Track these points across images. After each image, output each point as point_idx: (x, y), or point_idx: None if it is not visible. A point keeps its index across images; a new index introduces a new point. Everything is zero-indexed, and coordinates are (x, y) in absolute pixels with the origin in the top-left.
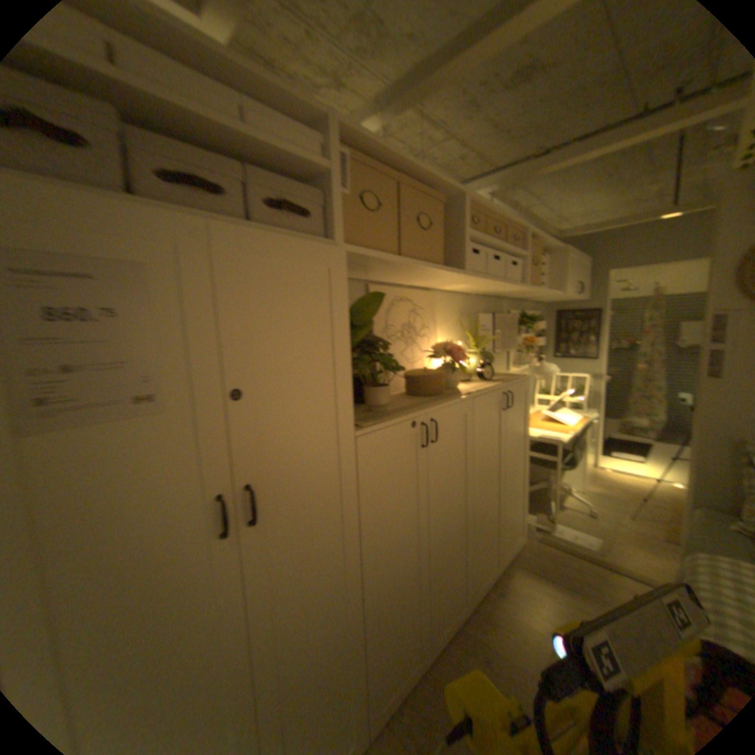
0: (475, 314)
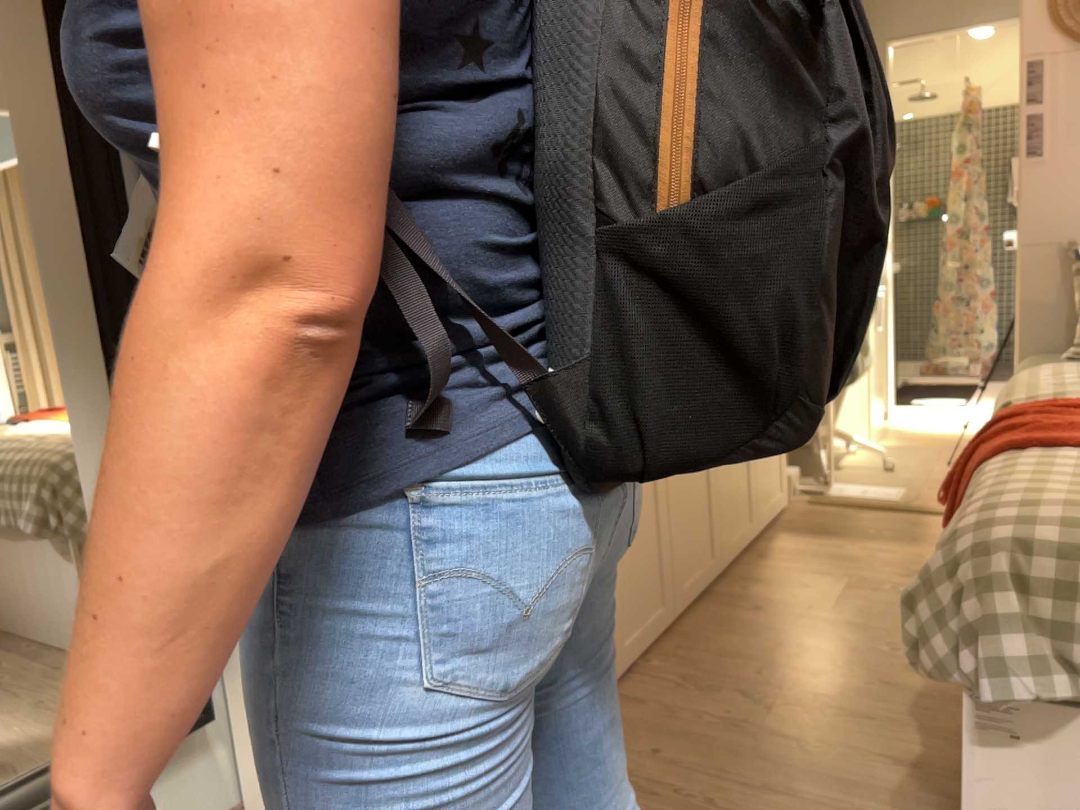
0: None
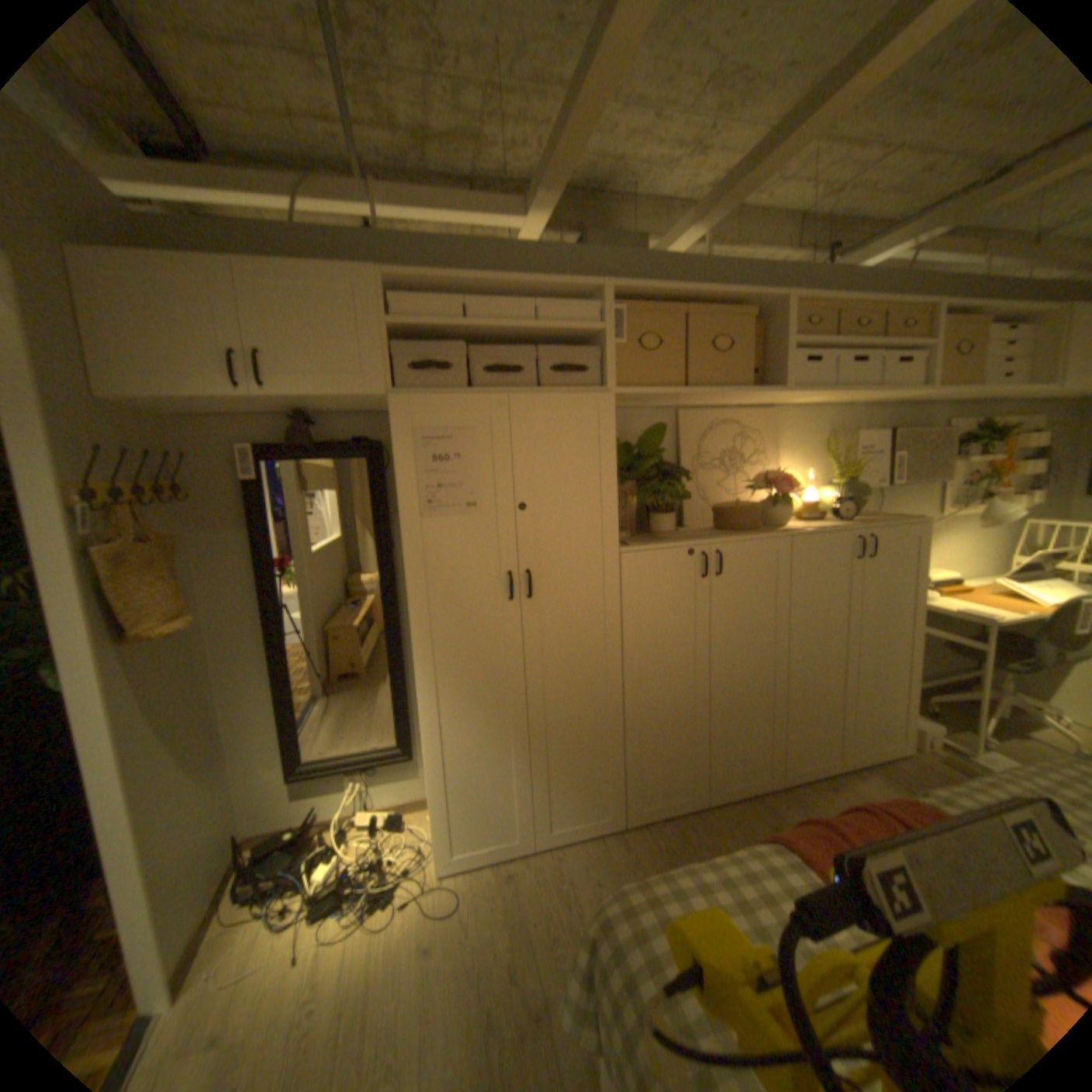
0: (861, 431)
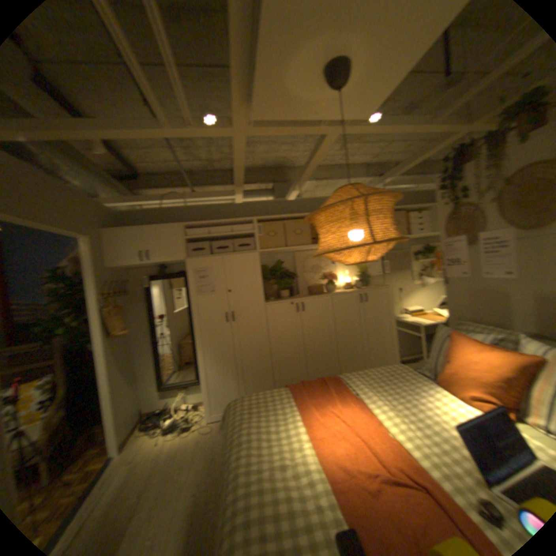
0: None
